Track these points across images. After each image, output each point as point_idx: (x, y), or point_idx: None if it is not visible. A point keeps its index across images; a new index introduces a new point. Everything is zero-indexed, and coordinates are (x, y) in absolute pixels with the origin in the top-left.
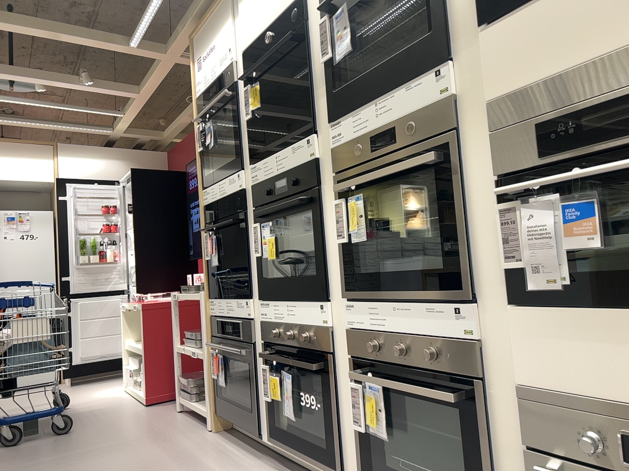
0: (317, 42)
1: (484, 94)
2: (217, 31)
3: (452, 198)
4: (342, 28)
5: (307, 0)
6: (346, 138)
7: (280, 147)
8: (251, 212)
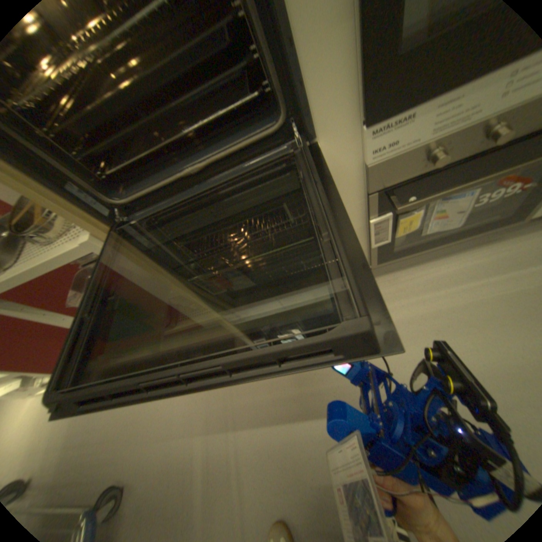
0: None
1: None
2: None
3: None
4: None
5: None
6: None
7: None
8: None
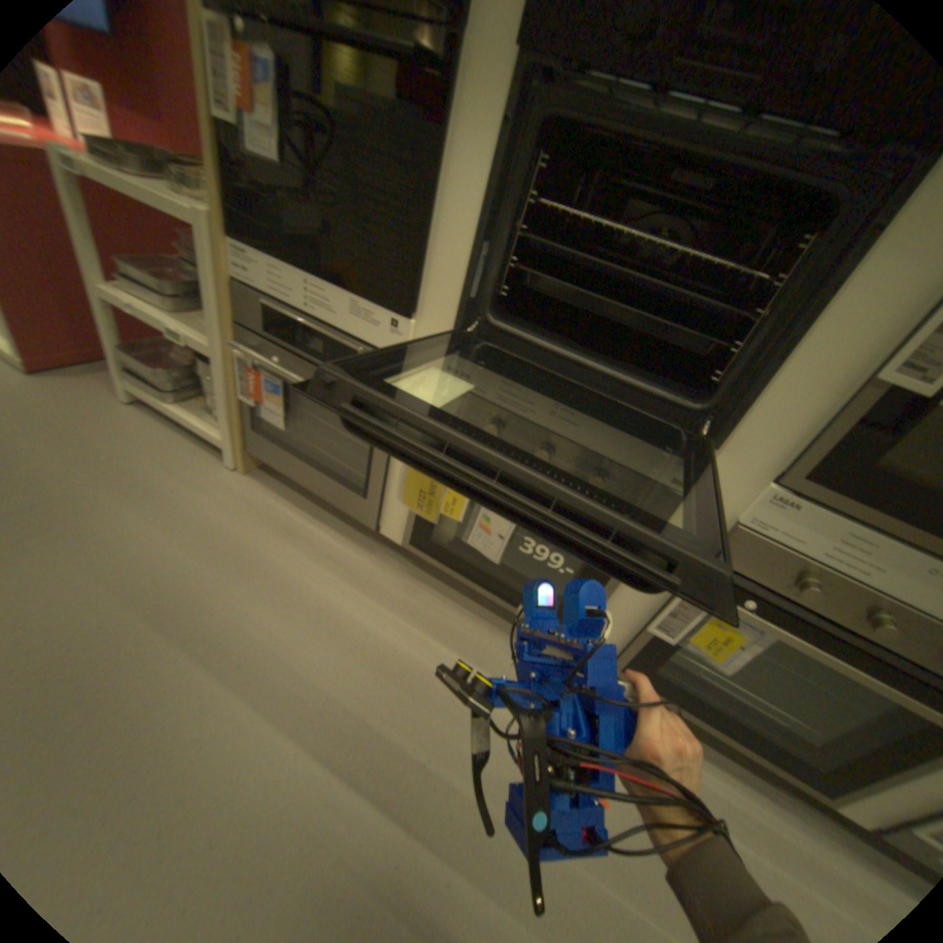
0: None
1: None
2: None
3: None
4: None
5: None
6: None
7: None
8: (490, 64)
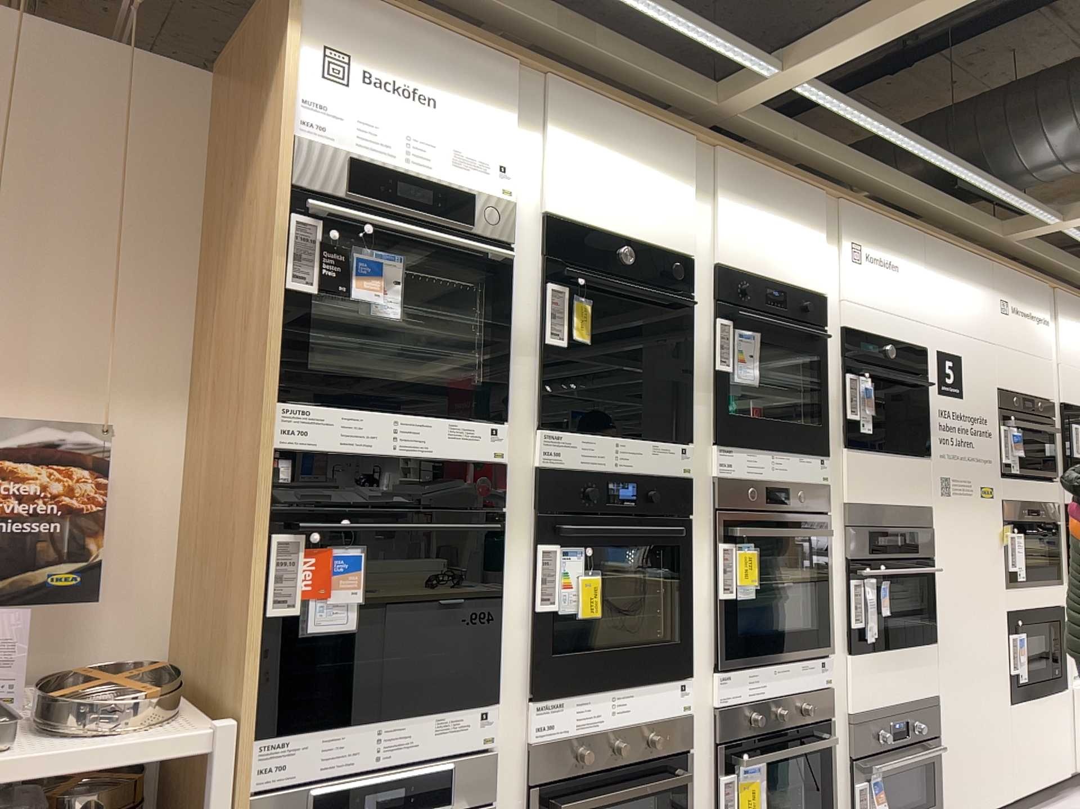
0: (702, 333)
1: (846, 496)
2: (460, 88)
3: (826, 568)
4: (750, 355)
5: (694, 270)
6: (739, 476)
7: (616, 430)
8: (517, 519)
